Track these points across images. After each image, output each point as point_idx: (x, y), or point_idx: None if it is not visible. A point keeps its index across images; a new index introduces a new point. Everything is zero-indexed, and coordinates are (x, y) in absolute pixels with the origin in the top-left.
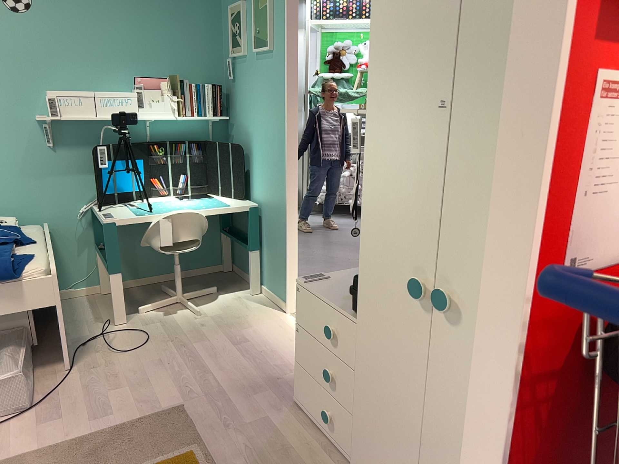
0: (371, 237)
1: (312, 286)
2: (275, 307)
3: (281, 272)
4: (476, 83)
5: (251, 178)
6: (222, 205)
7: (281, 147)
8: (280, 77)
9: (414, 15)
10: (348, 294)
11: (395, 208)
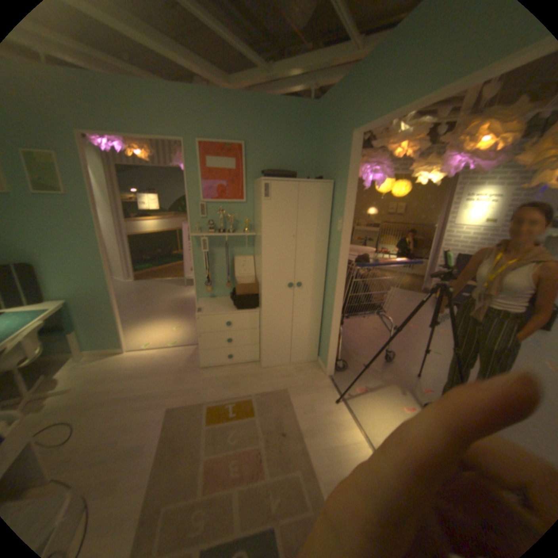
0: (267, 278)
1: (207, 312)
2: (110, 355)
3: (110, 332)
4: (303, 232)
5: (43, 285)
6: (43, 311)
7: (95, 257)
8: (84, 213)
9: (281, 214)
10: (222, 307)
11: (277, 267)
